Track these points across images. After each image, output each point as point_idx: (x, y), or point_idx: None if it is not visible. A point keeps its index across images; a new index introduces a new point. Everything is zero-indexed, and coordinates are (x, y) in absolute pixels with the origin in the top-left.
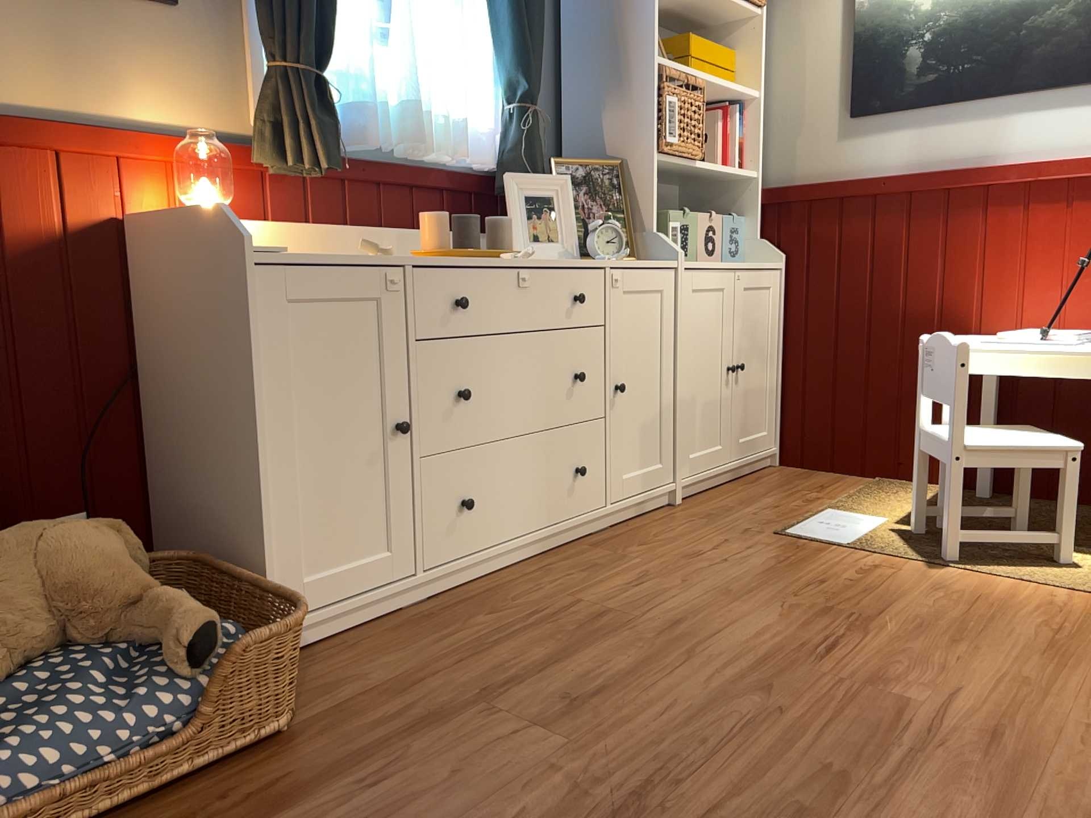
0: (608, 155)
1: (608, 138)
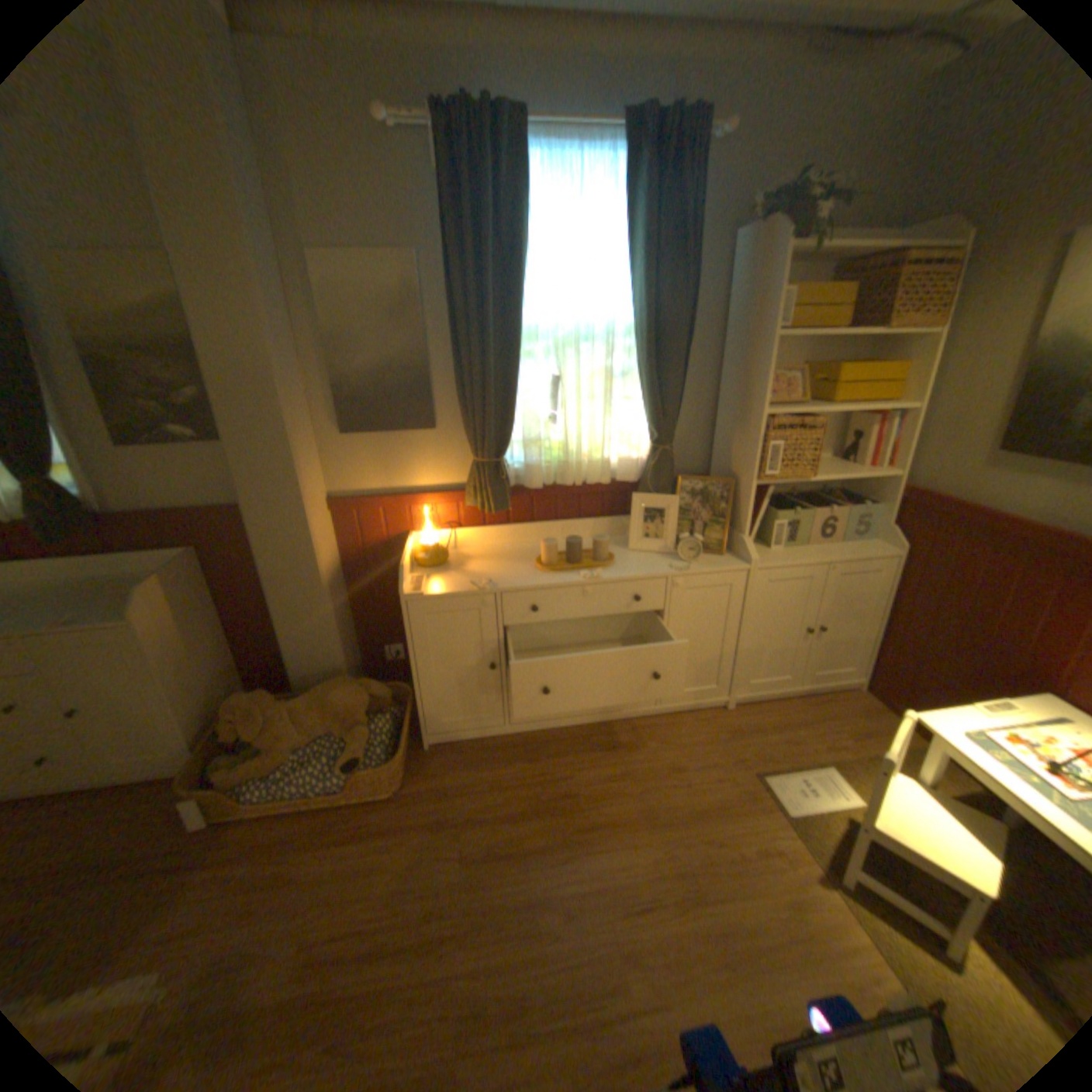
0: (732, 470)
1: (733, 458)
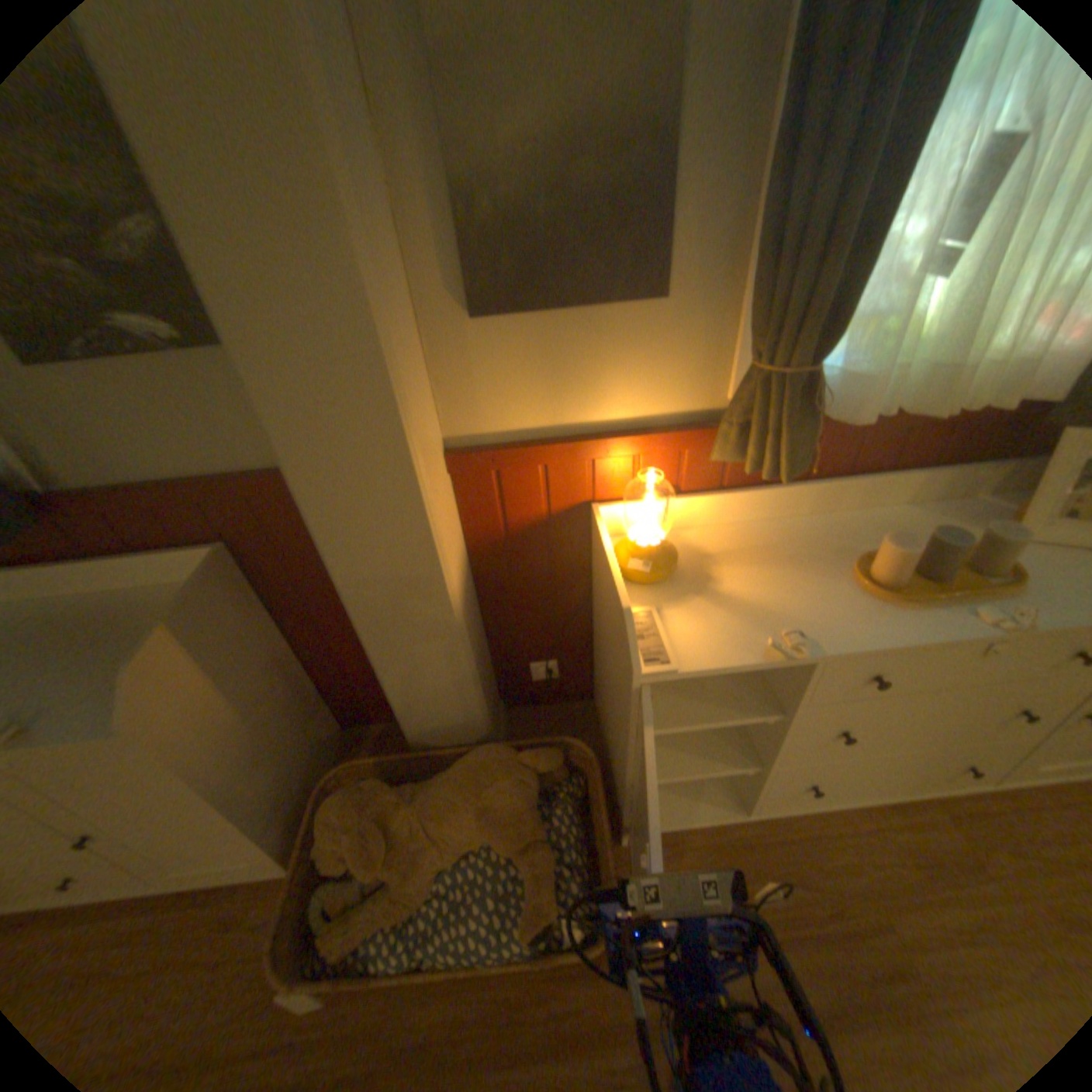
0: None
1: None
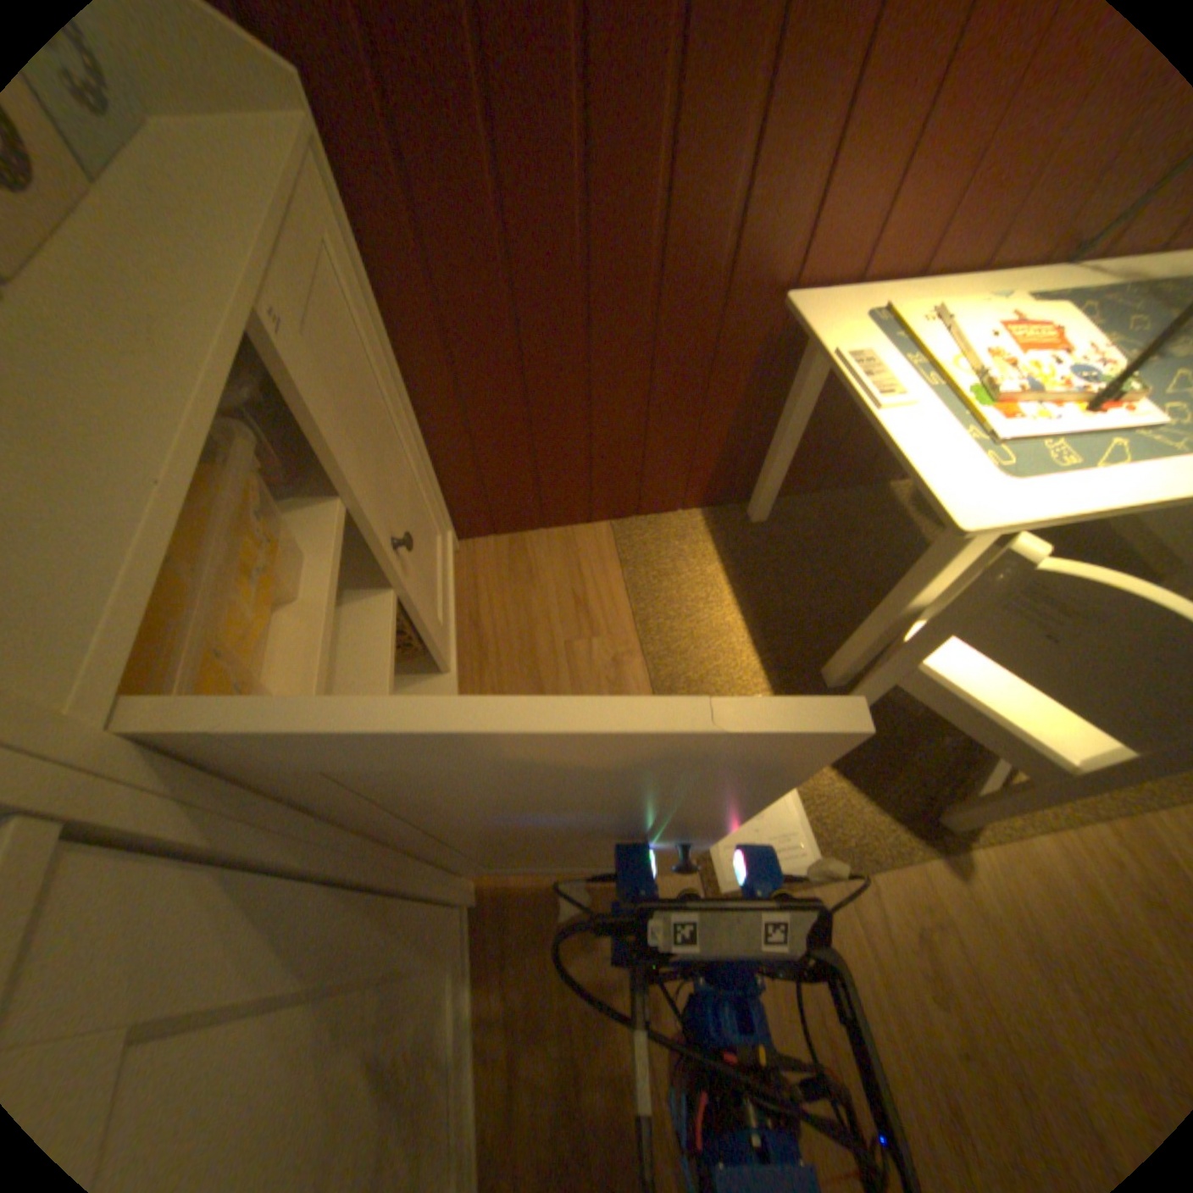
0: None
1: None
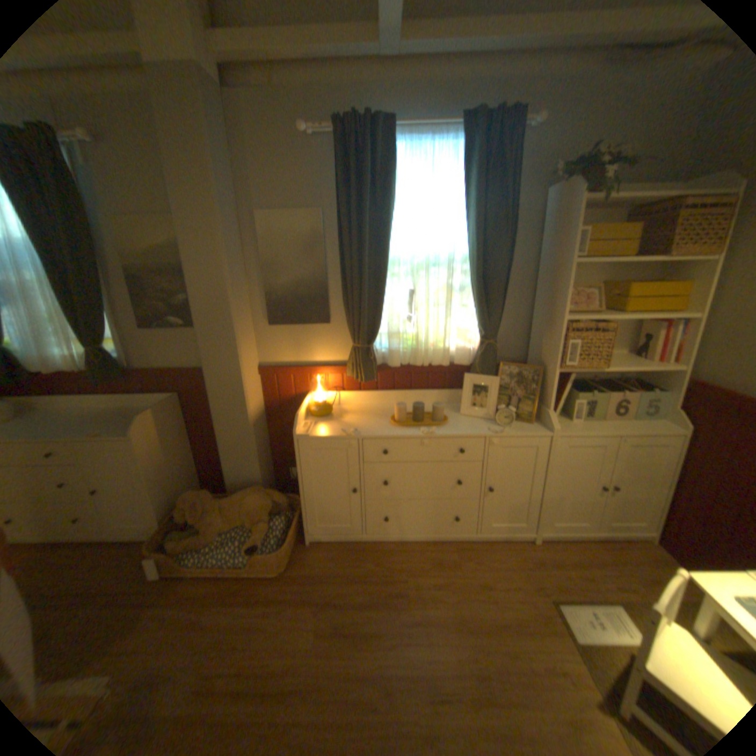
0: (542, 360)
1: (543, 351)
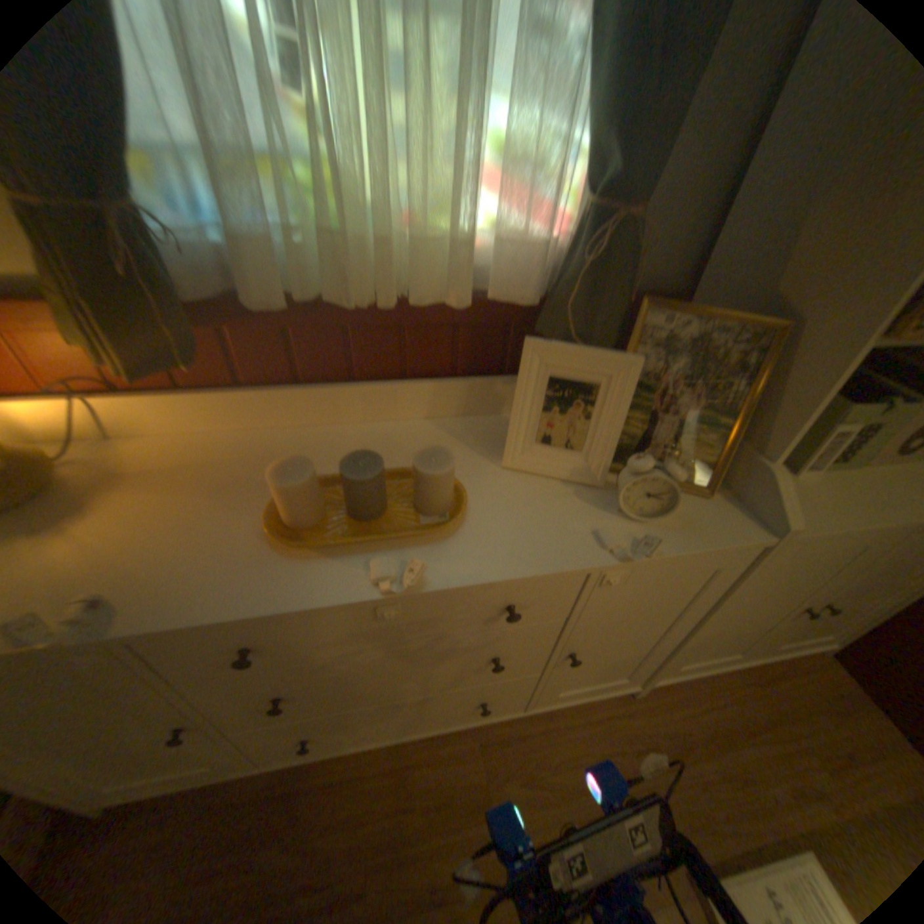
0: (784, 291)
1: (802, 259)
